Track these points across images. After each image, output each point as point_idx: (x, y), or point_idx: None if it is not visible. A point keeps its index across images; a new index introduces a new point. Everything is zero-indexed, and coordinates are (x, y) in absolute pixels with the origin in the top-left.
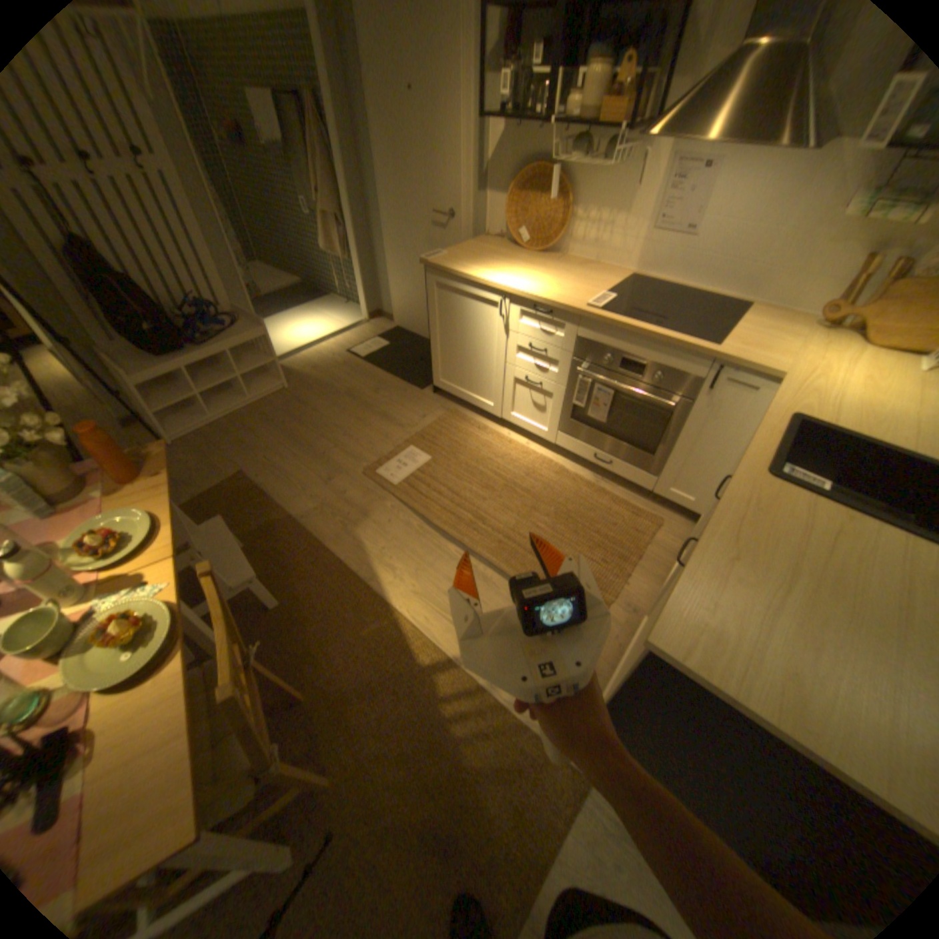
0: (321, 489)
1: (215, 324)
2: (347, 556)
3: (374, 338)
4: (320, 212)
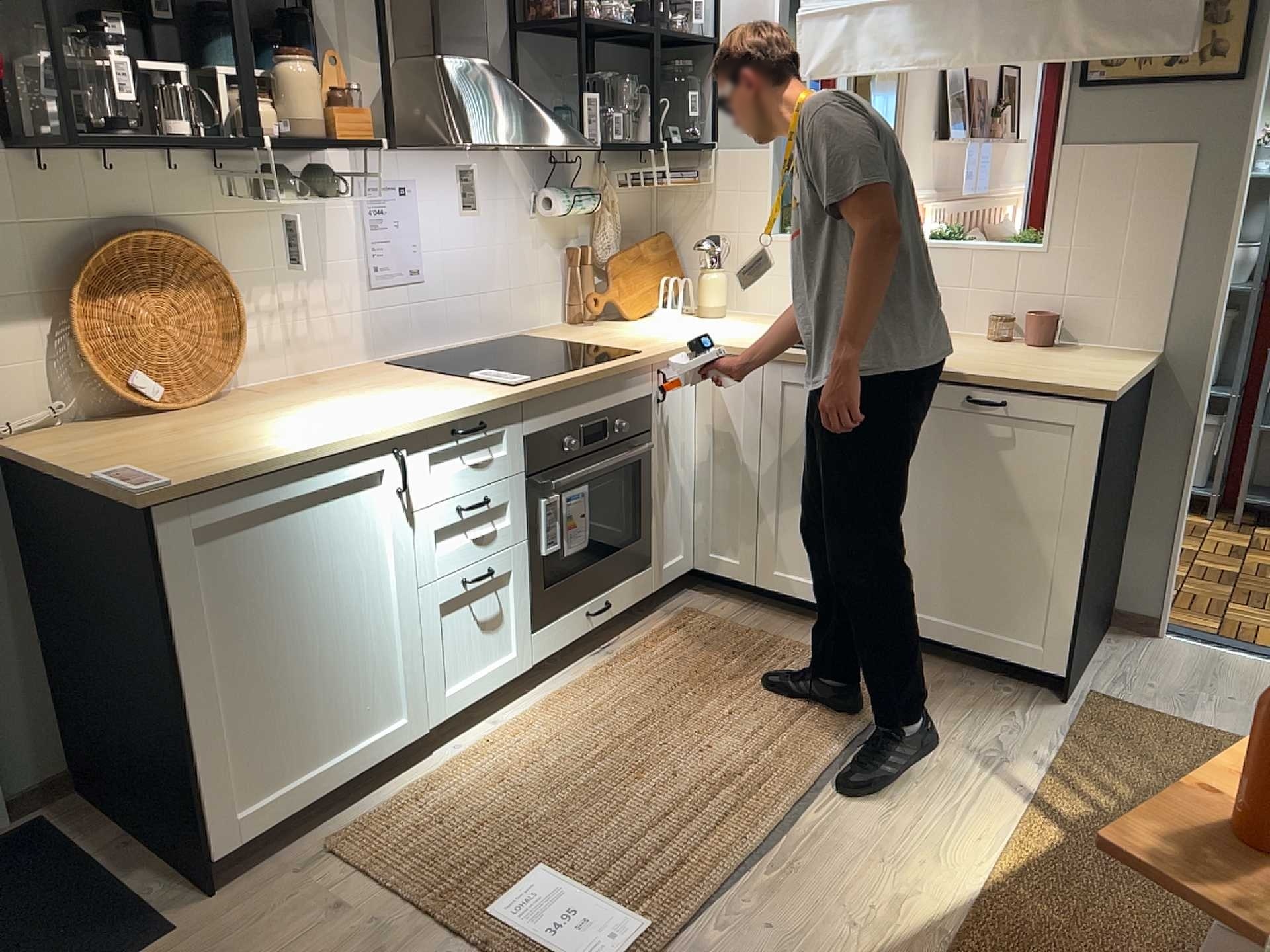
0: None
1: None
2: None
3: None
4: None
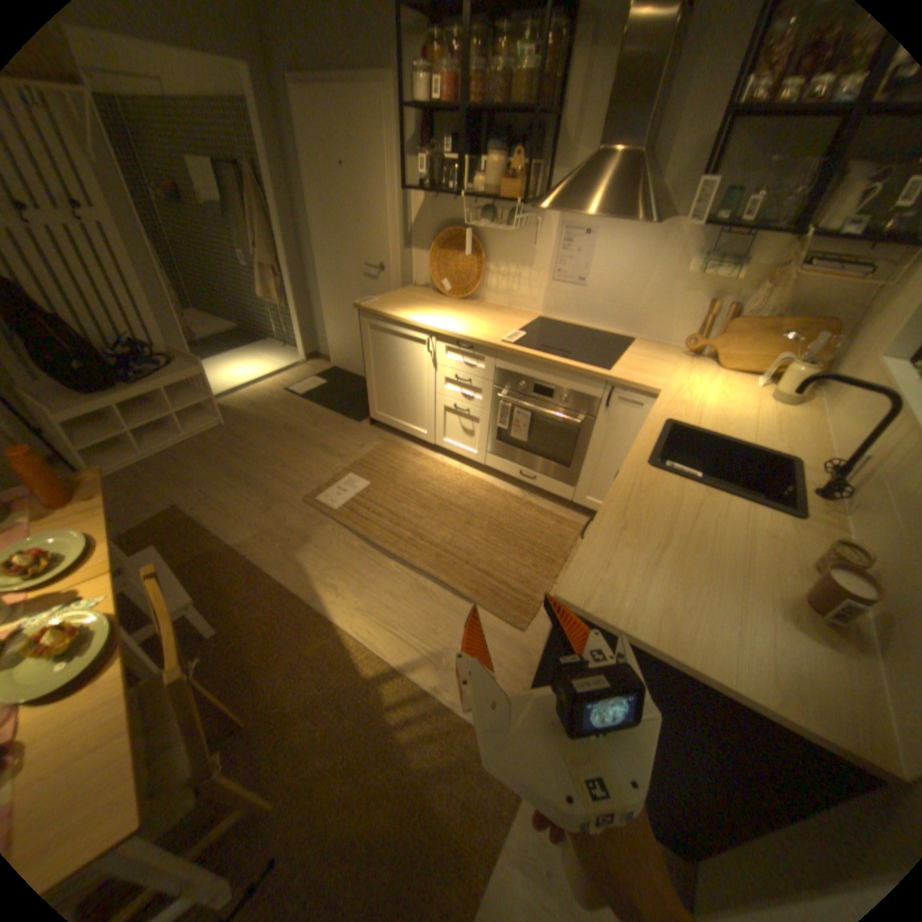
0: (261, 519)
1: (151, 365)
2: (289, 581)
3: (313, 378)
4: (258, 265)
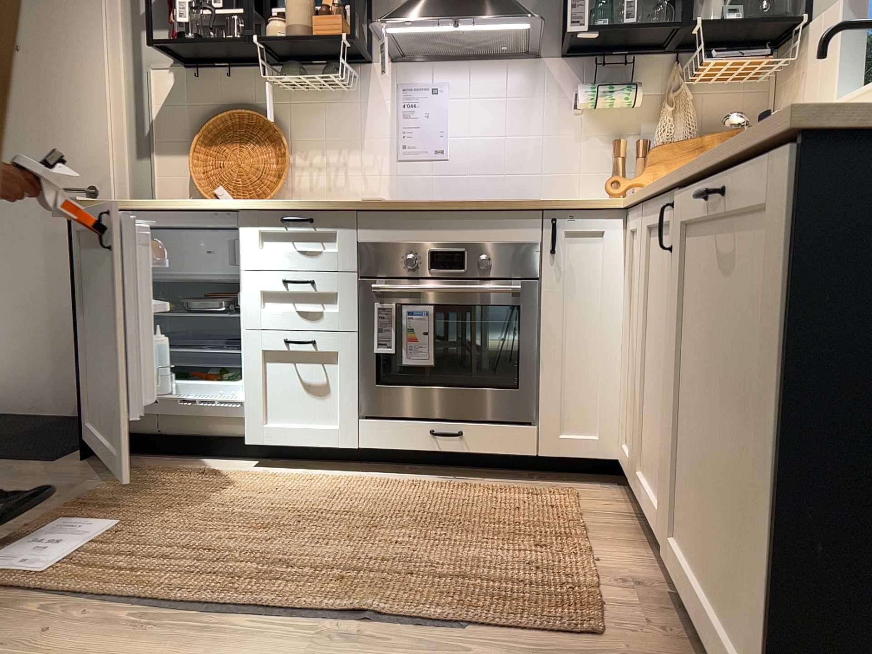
0: None
1: None
2: None
3: None
4: None
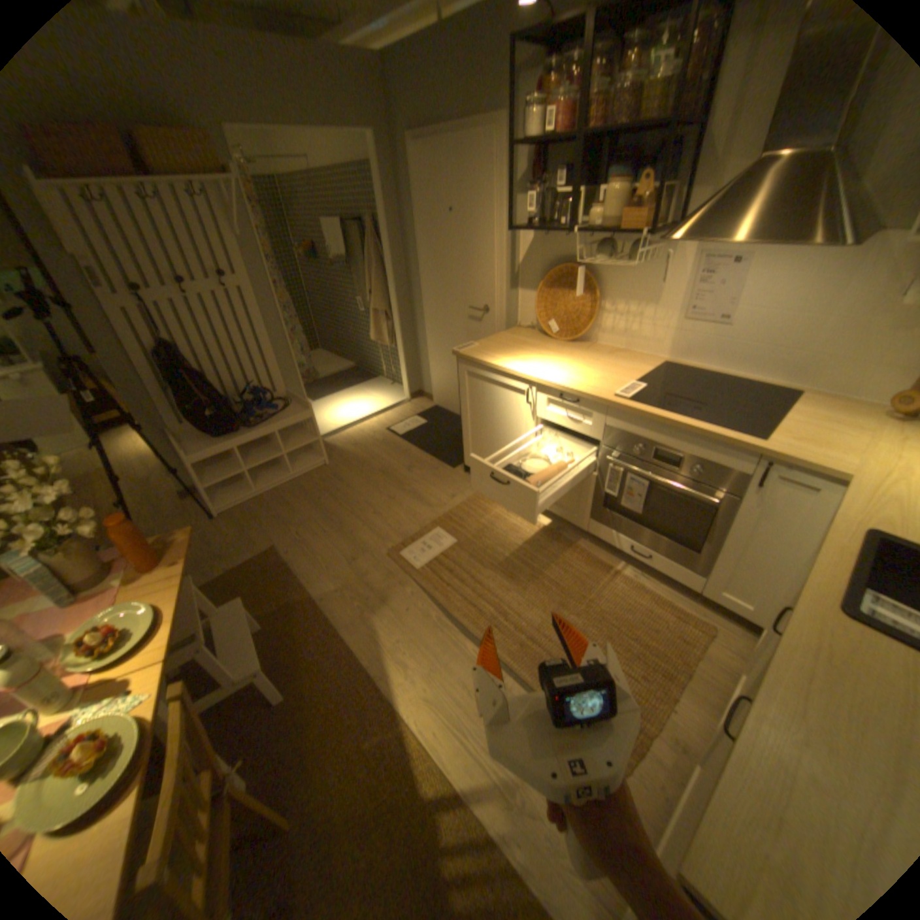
0: (345, 570)
1: (270, 408)
2: (360, 648)
3: (414, 417)
4: (373, 309)
